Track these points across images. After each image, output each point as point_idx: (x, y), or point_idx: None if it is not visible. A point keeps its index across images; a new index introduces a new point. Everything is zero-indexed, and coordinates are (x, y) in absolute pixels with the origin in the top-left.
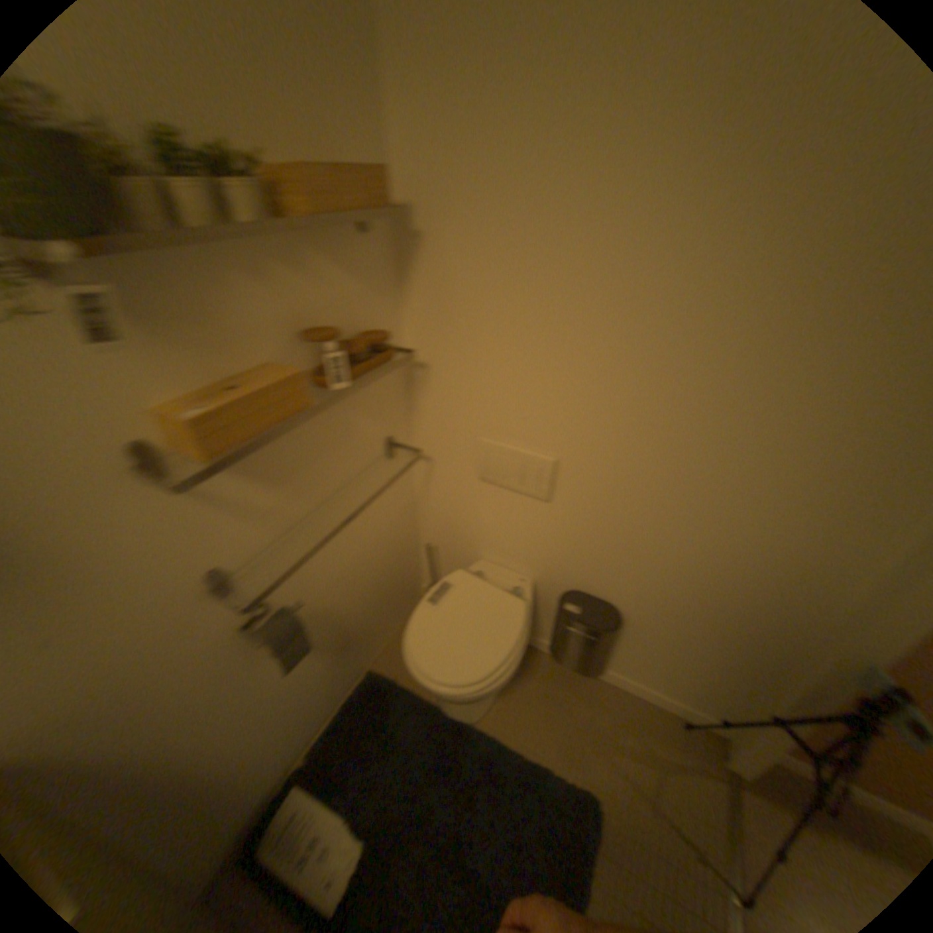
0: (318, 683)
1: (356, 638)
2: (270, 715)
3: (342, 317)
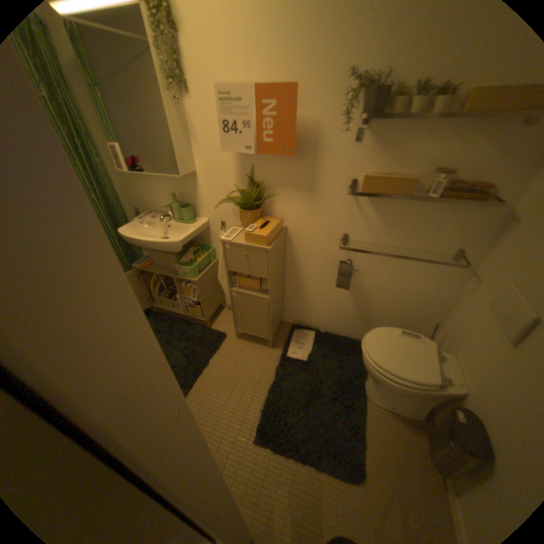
0: (346, 315)
1: (372, 321)
2: (327, 301)
3: (470, 168)
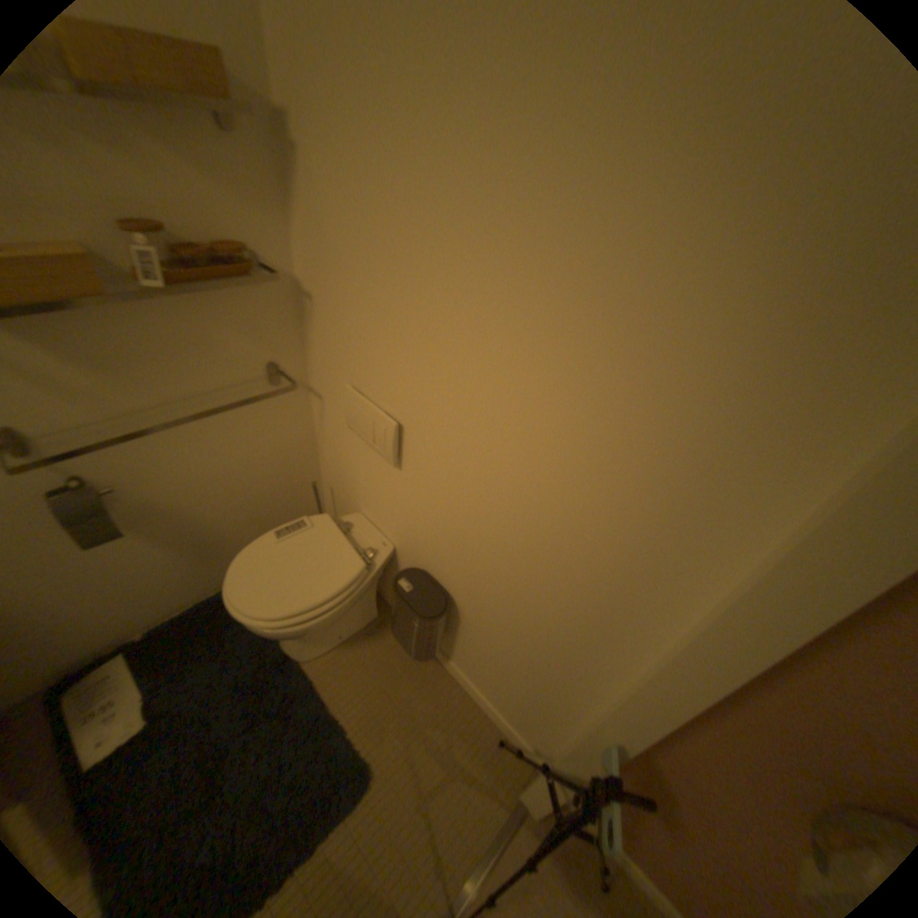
0: (162, 575)
1: (218, 547)
2: (92, 585)
3: (183, 216)
